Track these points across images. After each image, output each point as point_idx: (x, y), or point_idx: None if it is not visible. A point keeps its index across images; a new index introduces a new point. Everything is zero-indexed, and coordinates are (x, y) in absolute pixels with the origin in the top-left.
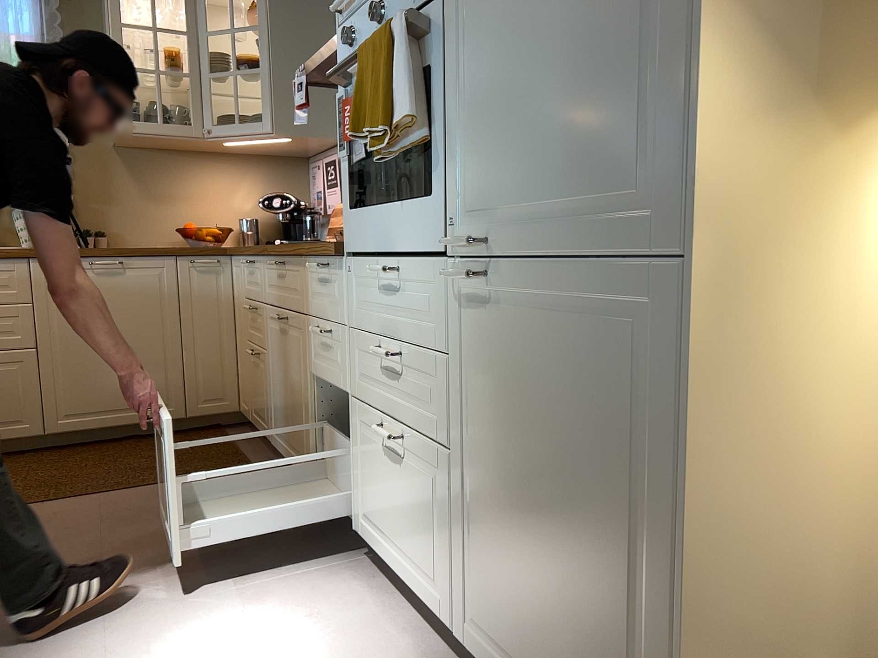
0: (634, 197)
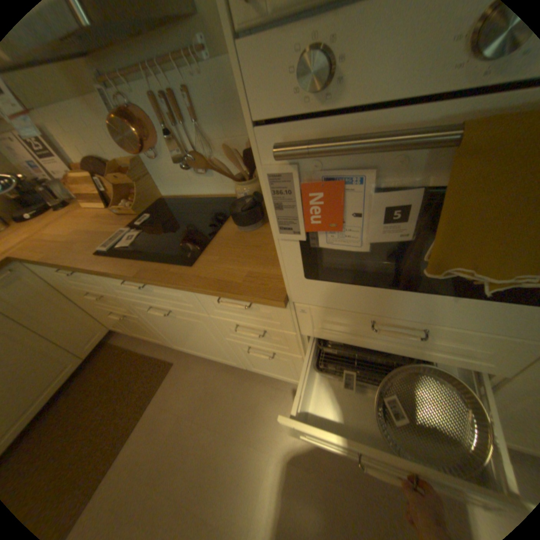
0: None
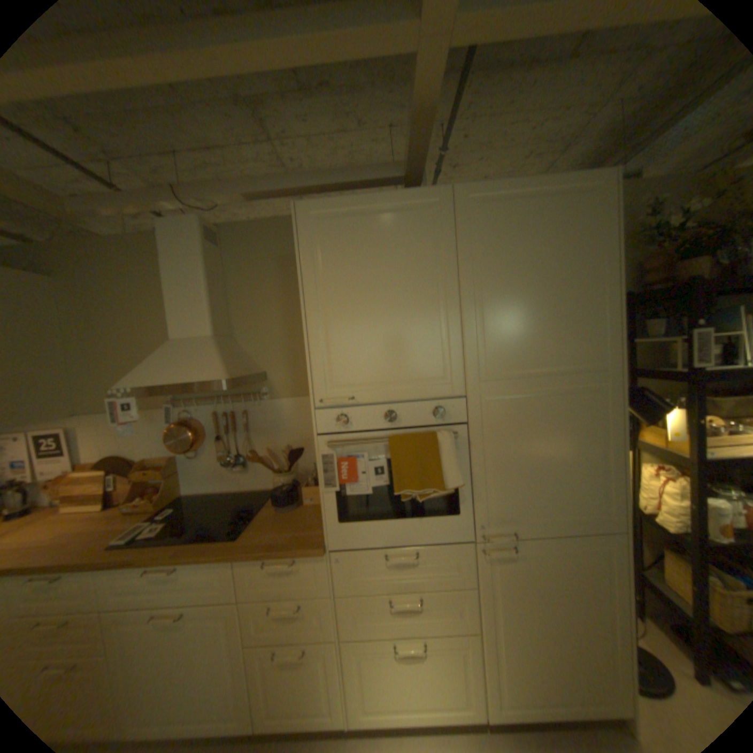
0: (598, 516)
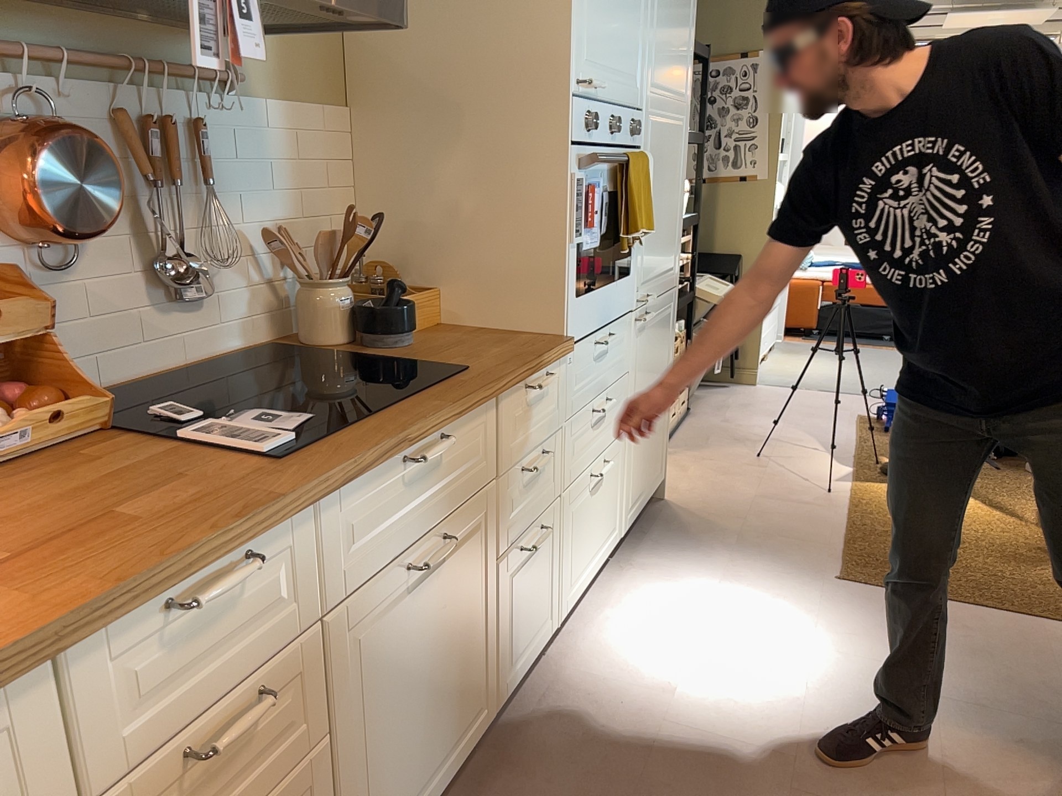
0: (672, 267)
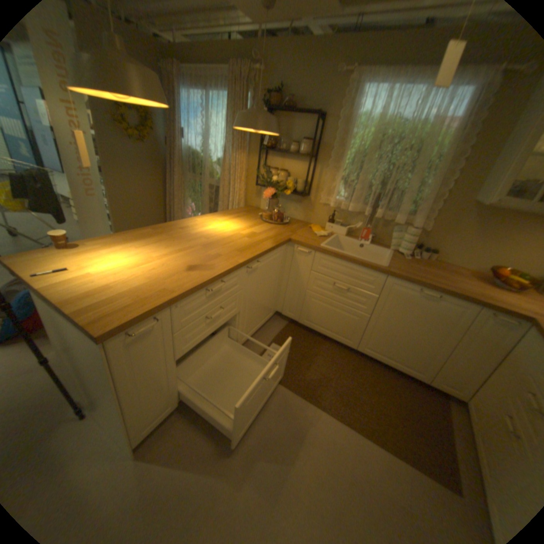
0: None
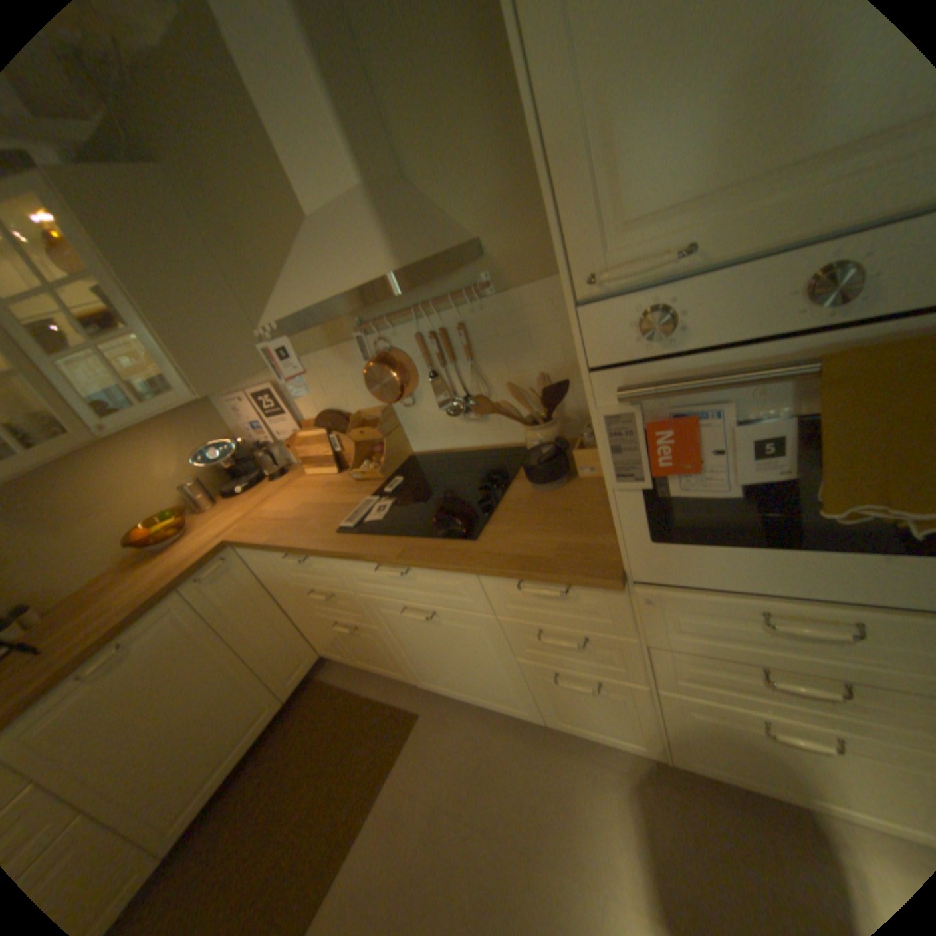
0: None
